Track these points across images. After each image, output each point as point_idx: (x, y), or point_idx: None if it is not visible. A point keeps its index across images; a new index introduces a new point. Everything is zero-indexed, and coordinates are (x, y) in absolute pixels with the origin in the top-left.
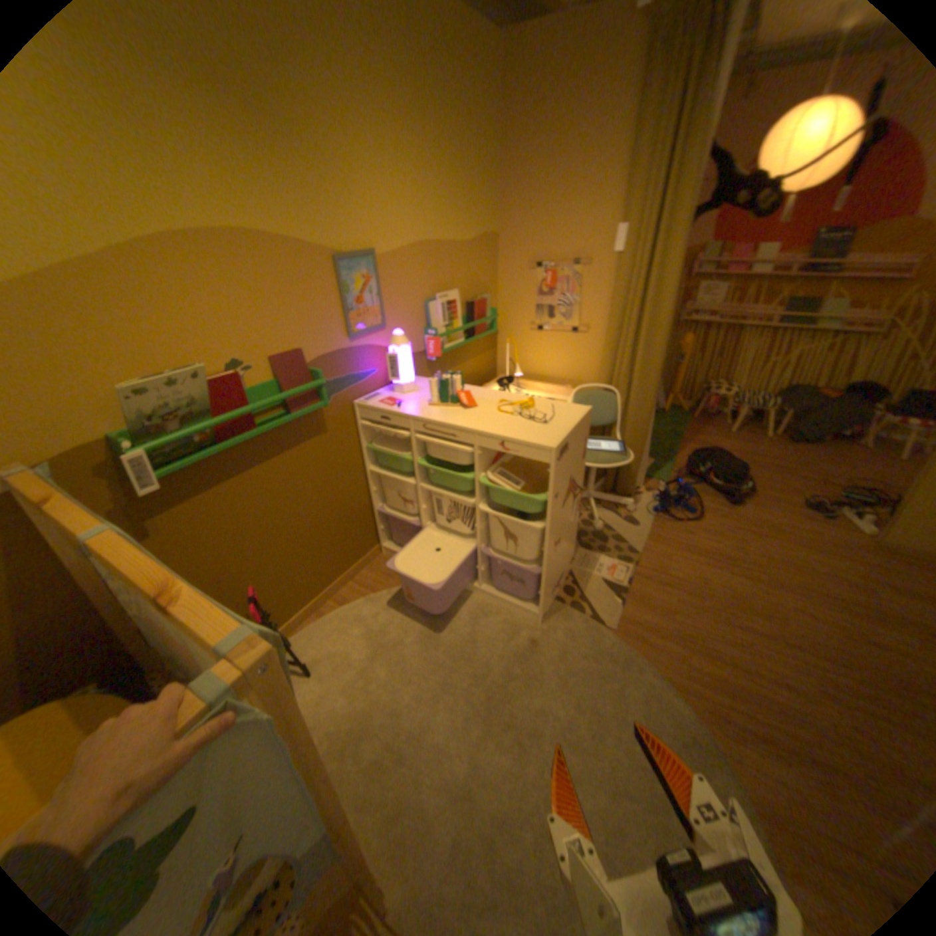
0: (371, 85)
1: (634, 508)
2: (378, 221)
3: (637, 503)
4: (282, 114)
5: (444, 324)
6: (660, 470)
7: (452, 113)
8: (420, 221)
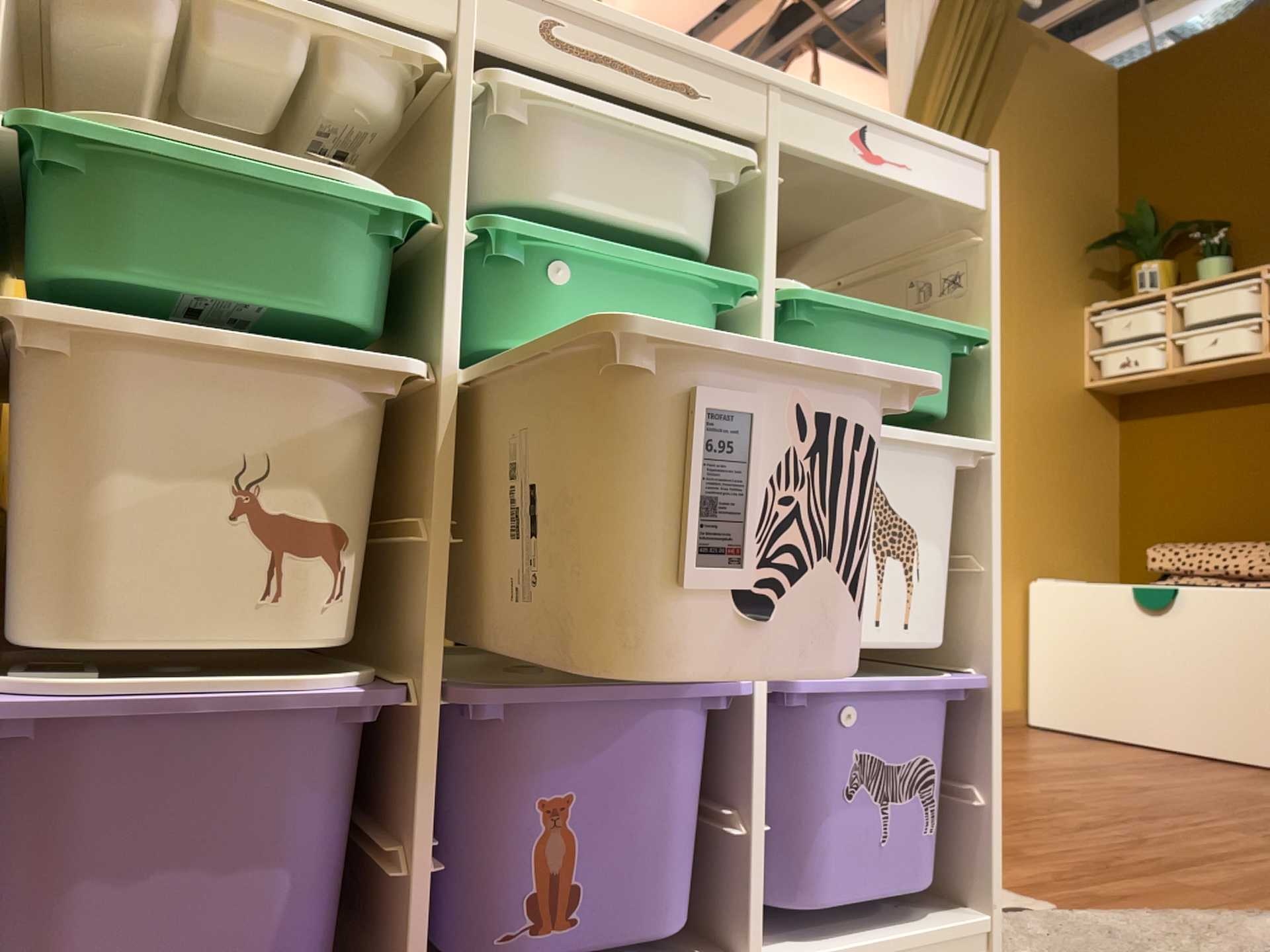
0: None
1: None
2: None
3: None
4: None
5: None
6: None
7: None
8: None
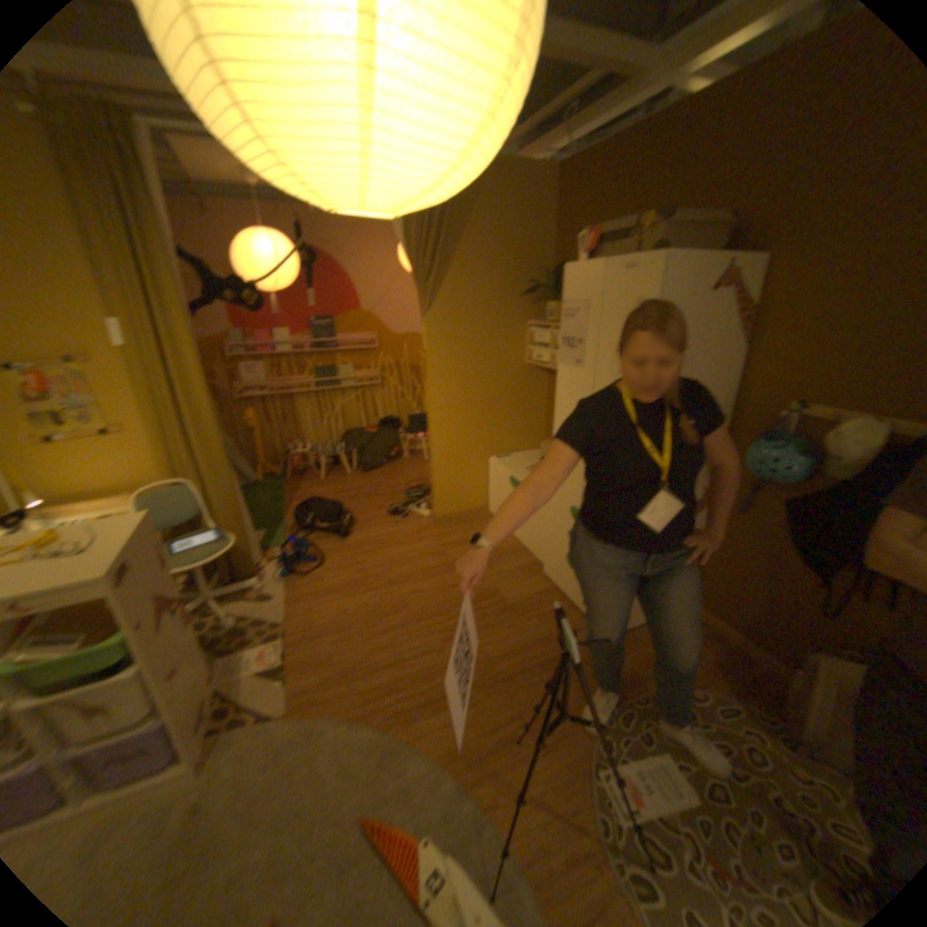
0: None
1: (259, 587)
2: None
3: (262, 580)
4: None
5: None
6: (273, 539)
7: None
8: None
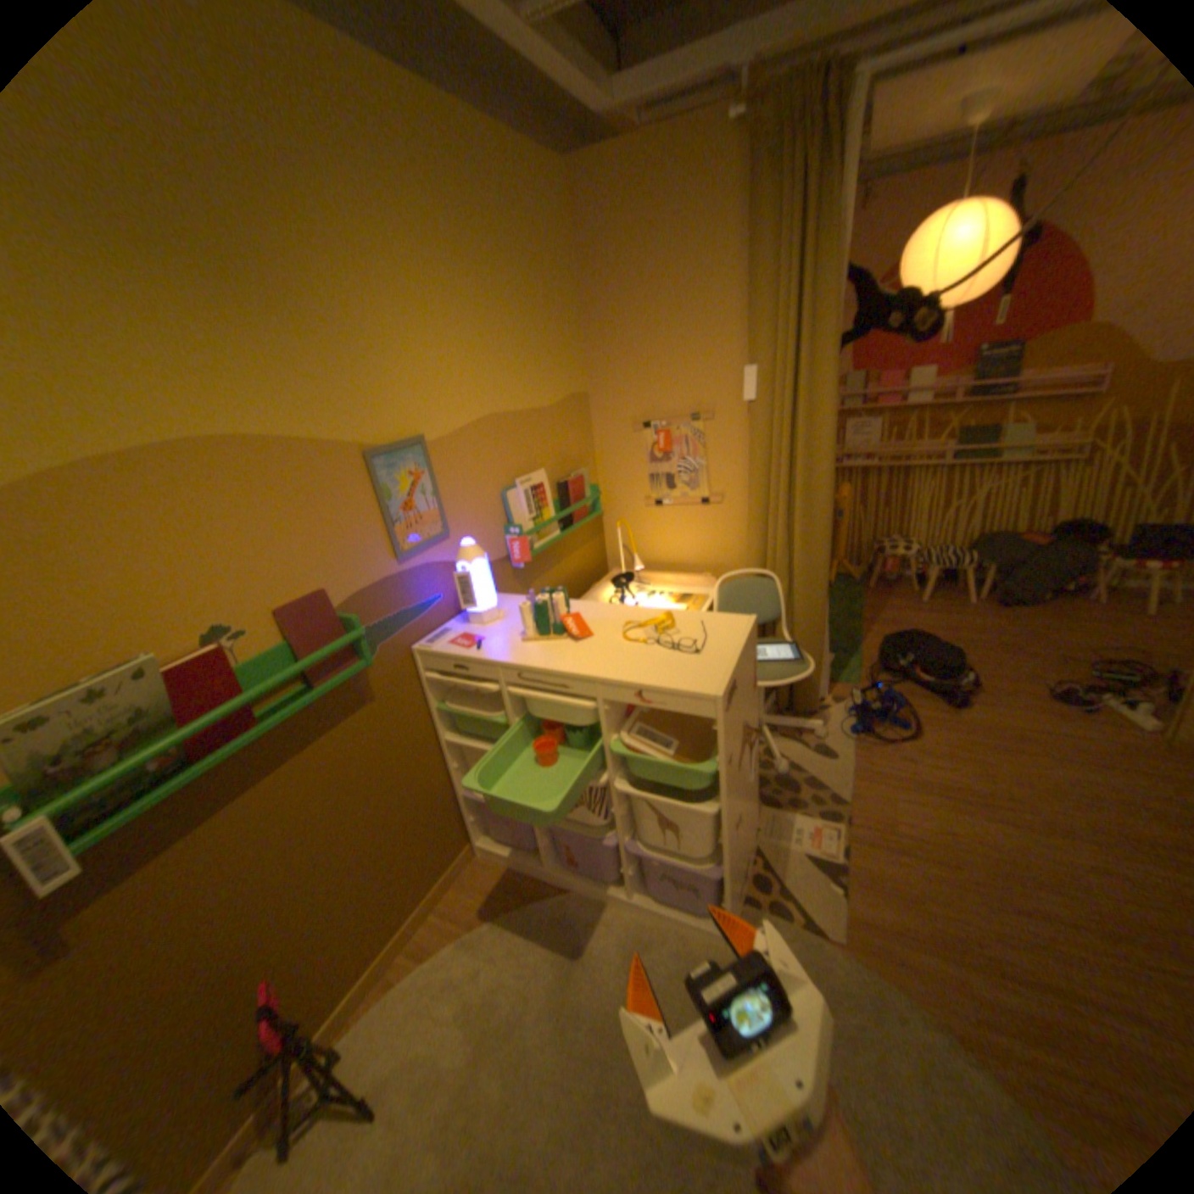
0: (401, 228)
1: (826, 732)
2: (427, 397)
3: (828, 723)
4: (274, 274)
5: (532, 516)
6: (846, 669)
7: (514, 254)
8: (485, 389)
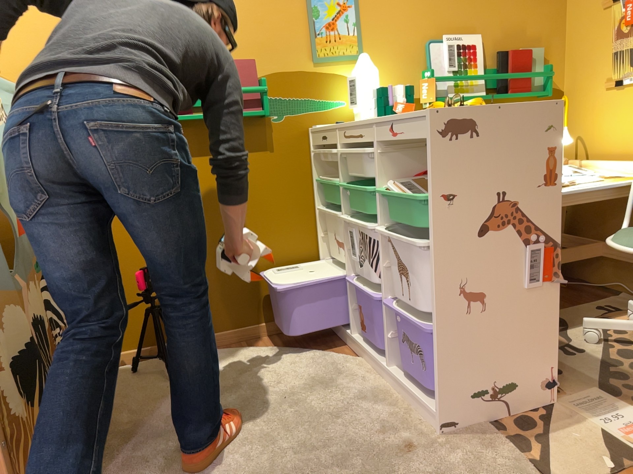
0: None
1: None
2: None
3: None
4: None
5: (452, 69)
6: None
7: None
8: None
